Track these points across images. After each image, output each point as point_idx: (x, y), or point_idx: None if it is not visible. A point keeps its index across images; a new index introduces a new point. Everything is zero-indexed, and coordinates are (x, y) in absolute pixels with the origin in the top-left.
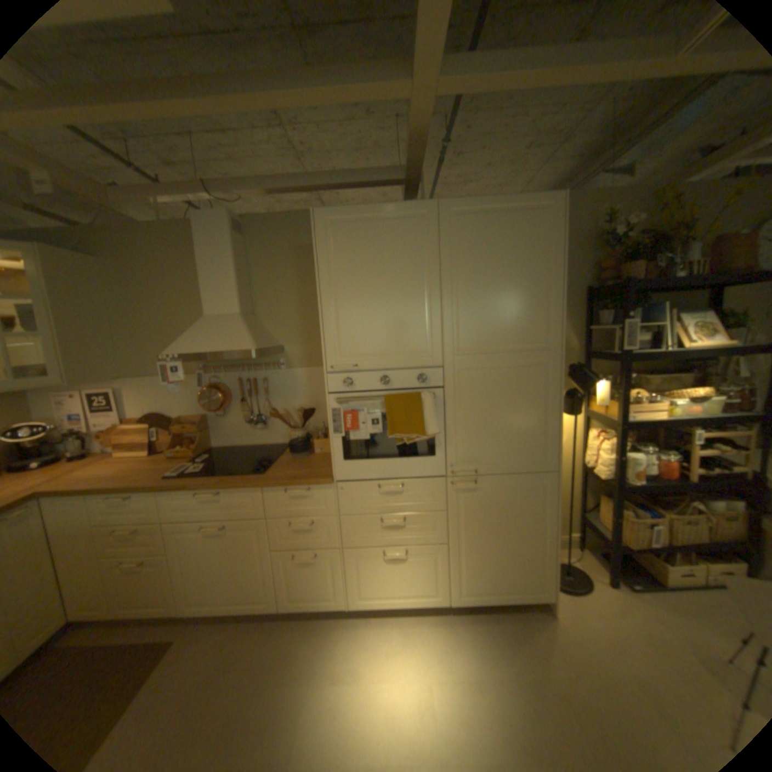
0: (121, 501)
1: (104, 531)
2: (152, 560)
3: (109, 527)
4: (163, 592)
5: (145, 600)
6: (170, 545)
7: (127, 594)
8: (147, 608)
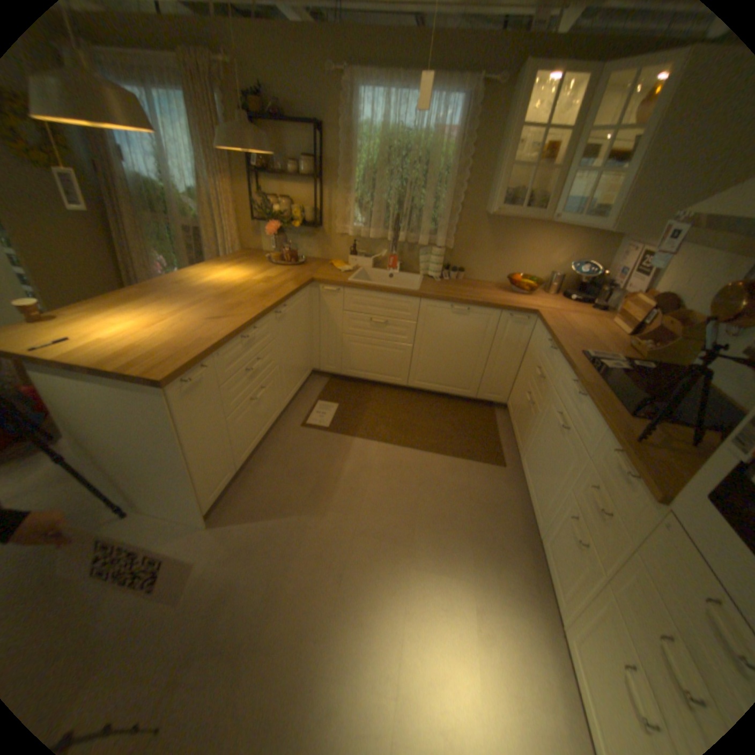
0: (550, 346)
1: (539, 363)
2: (537, 406)
3: (541, 362)
4: (527, 434)
5: (521, 429)
6: (546, 406)
7: (521, 415)
8: (519, 434)
